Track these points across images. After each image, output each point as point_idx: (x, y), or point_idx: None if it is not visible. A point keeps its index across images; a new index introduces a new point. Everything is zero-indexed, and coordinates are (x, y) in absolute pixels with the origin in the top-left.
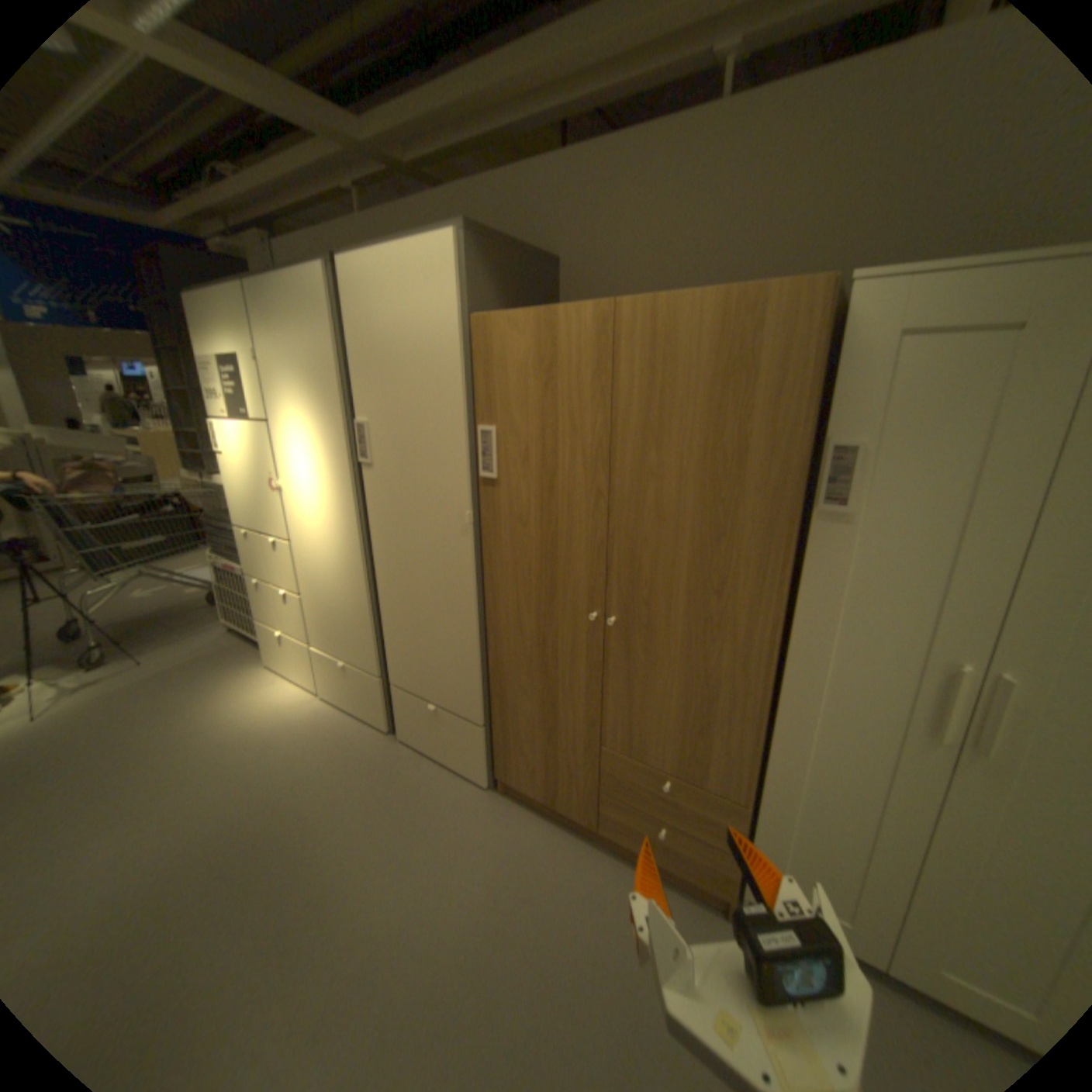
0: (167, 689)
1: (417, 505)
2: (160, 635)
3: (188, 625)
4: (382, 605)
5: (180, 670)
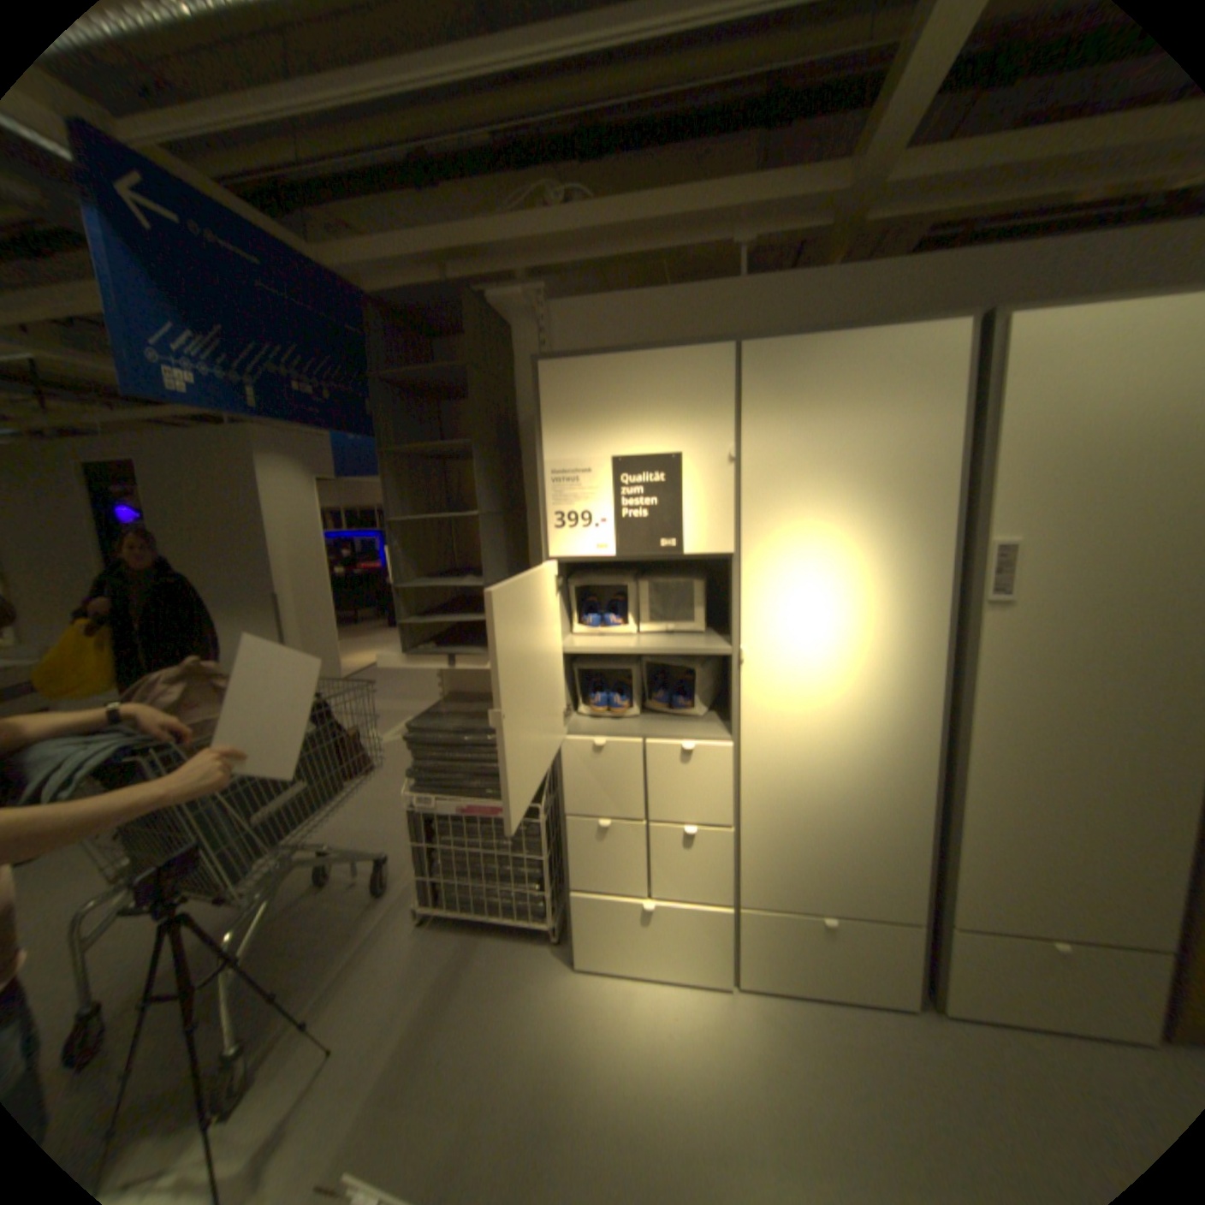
0: (451, 1086)
1: (1109, 651)
2: (283, 976)
3: (338, 937)
4: (968, 811)
5: (424, 1035)
